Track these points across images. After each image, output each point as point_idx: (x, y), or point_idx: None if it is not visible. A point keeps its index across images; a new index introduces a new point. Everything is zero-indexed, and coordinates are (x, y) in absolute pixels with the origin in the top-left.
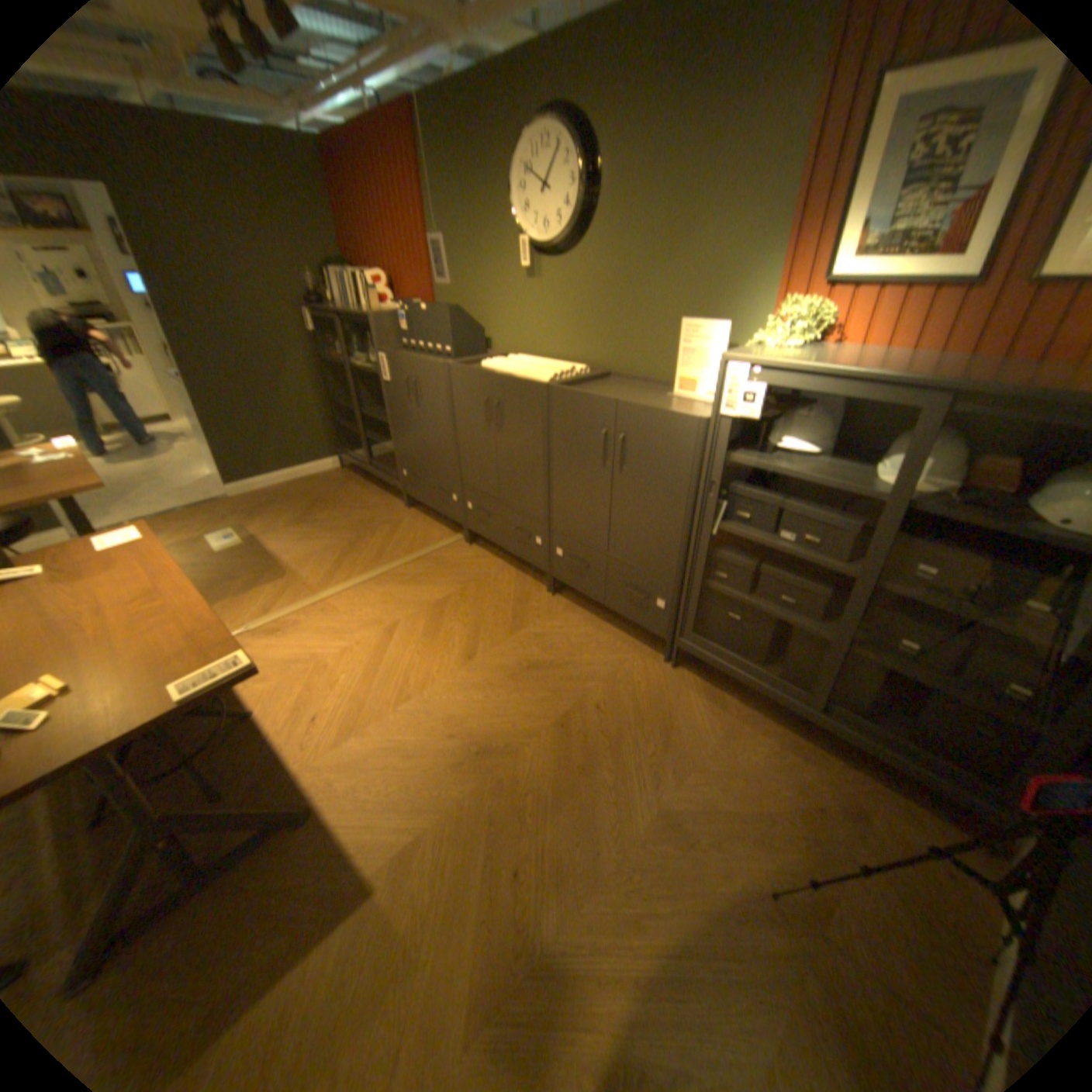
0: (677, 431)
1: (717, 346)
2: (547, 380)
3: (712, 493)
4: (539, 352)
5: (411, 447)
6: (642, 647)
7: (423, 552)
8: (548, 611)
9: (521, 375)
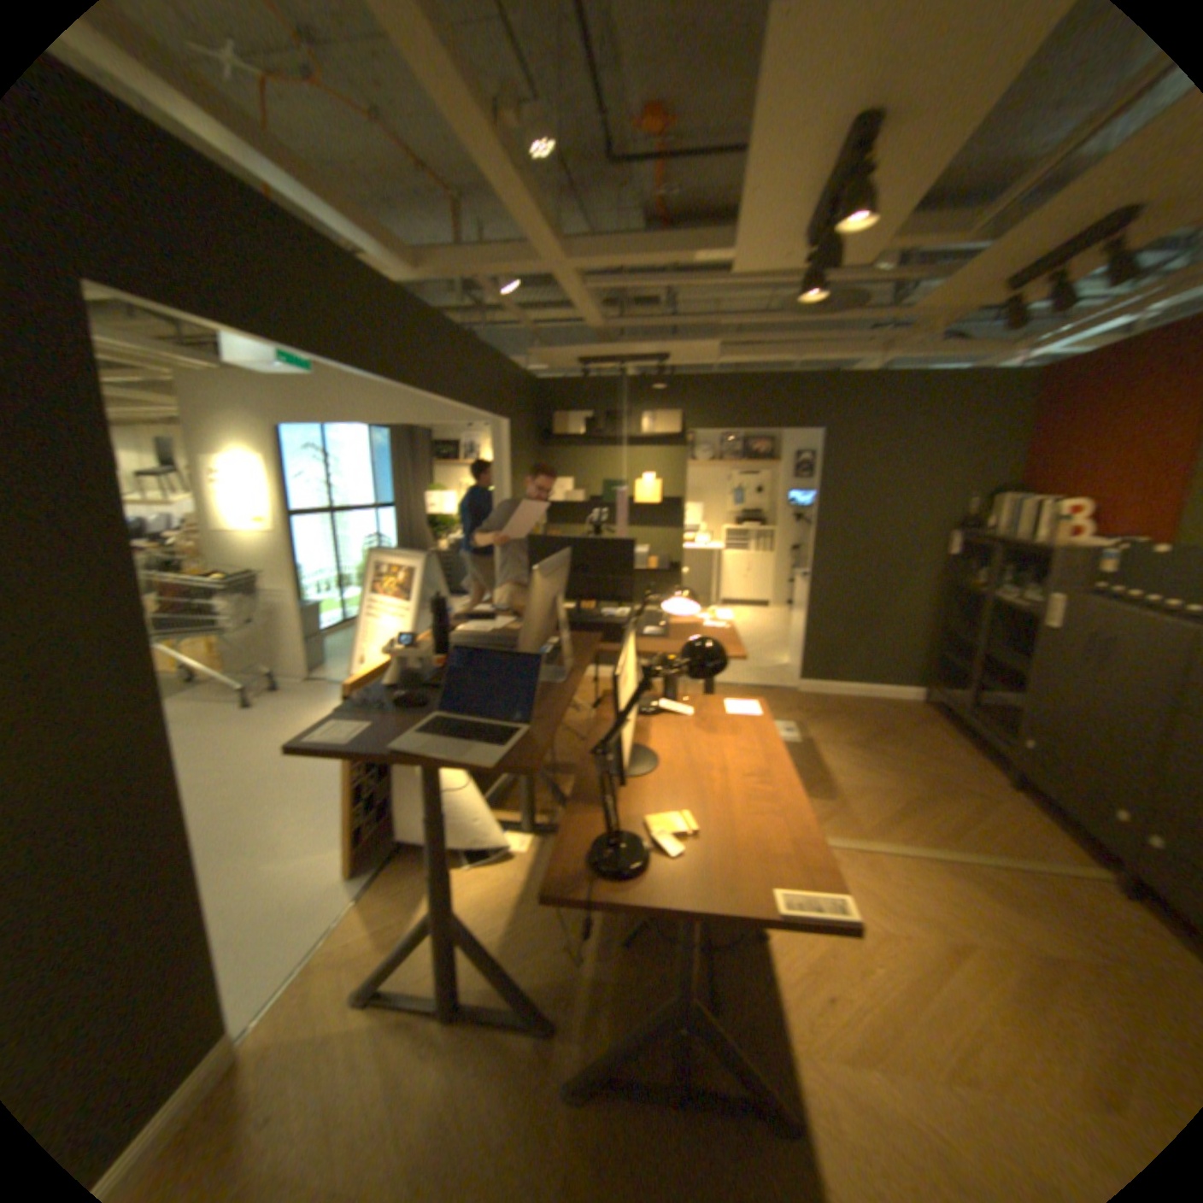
0: None
1: None
2: None
3: None
4: None
5: (1059, 716)
6: None
7: (1031, 865)
8: None
9: None
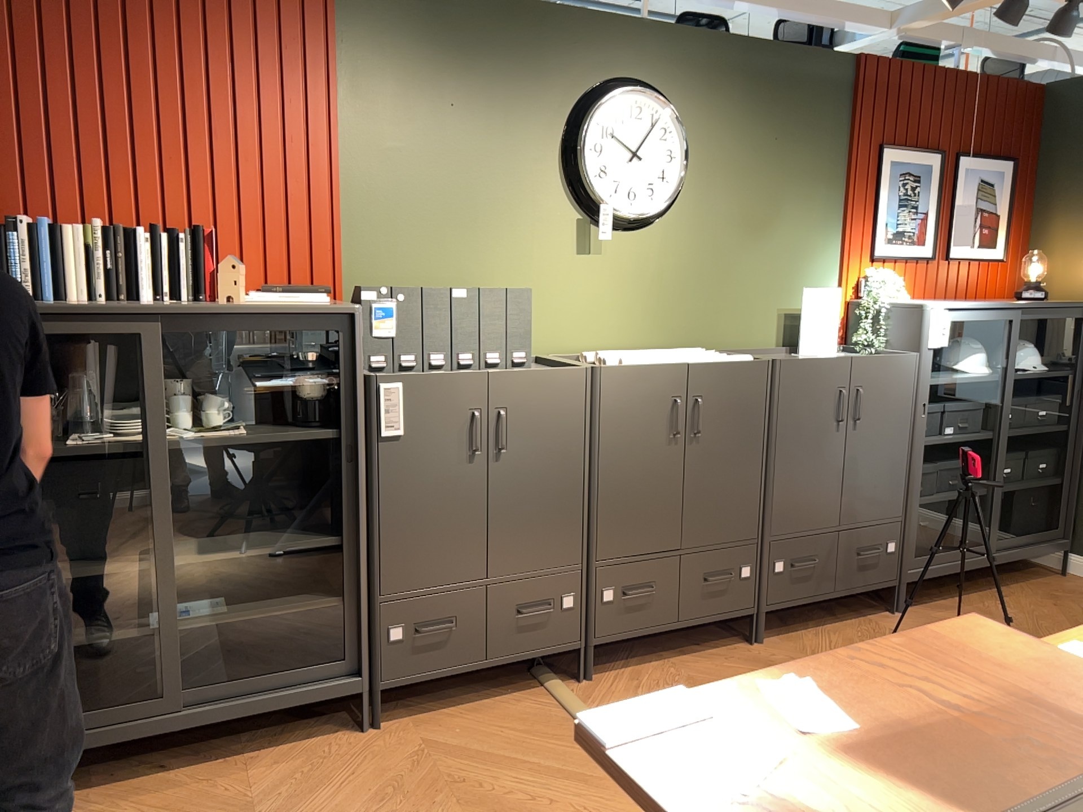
0: (902, 370)
1: (833, 308)
2: (750, 358)
3: (924, 414)
4: (594, 344)
5: (439, 557)
6: (869, 618)
7: None
8: (795, 652)
9: (706, 360)
